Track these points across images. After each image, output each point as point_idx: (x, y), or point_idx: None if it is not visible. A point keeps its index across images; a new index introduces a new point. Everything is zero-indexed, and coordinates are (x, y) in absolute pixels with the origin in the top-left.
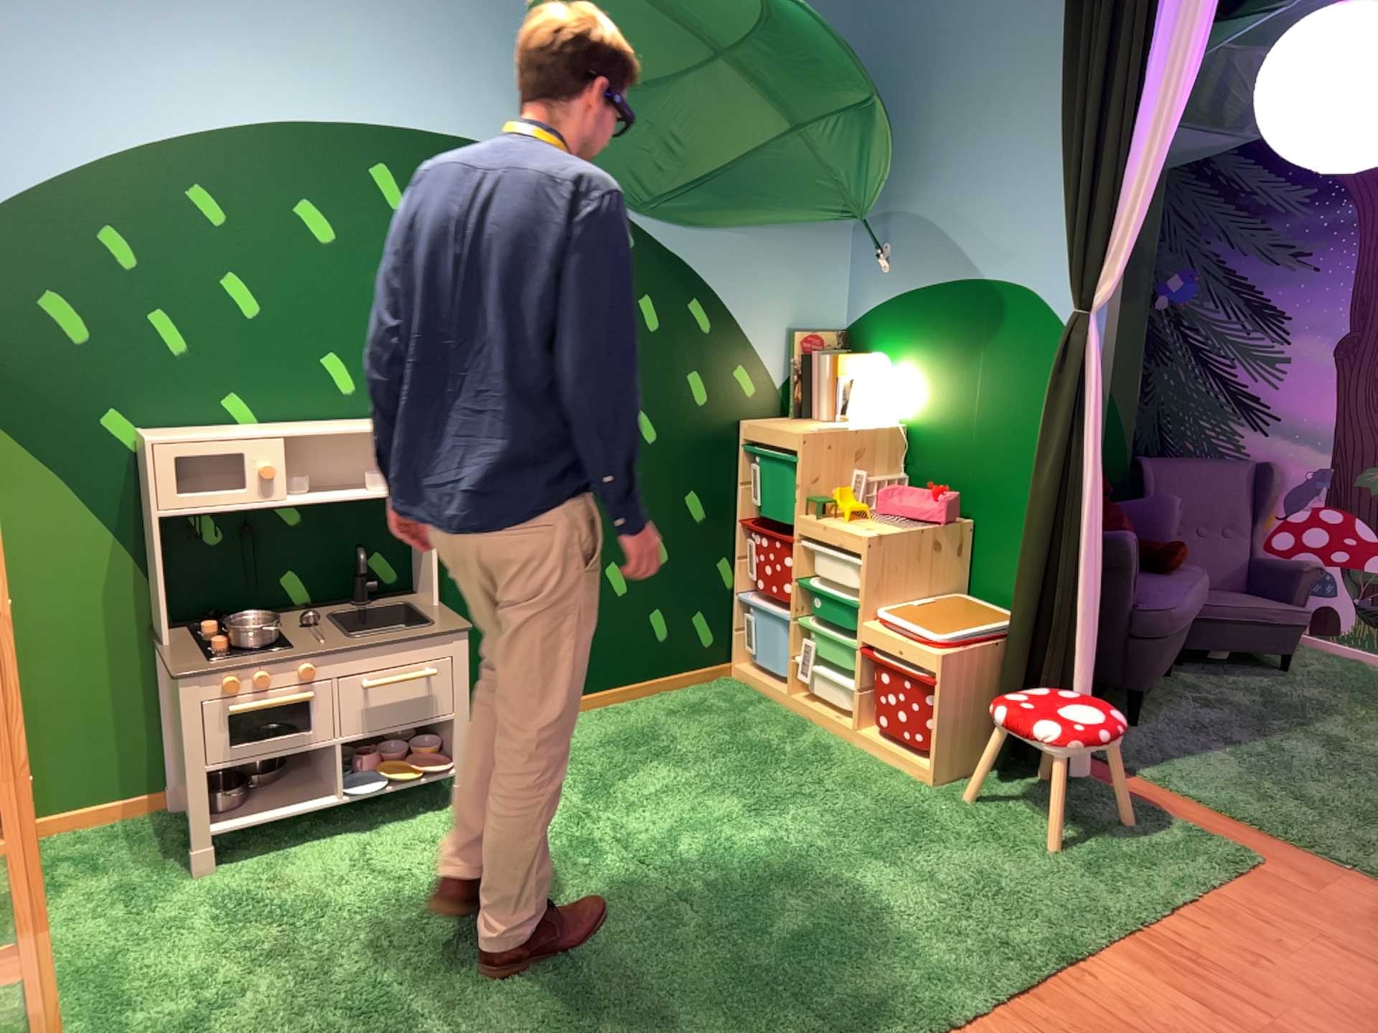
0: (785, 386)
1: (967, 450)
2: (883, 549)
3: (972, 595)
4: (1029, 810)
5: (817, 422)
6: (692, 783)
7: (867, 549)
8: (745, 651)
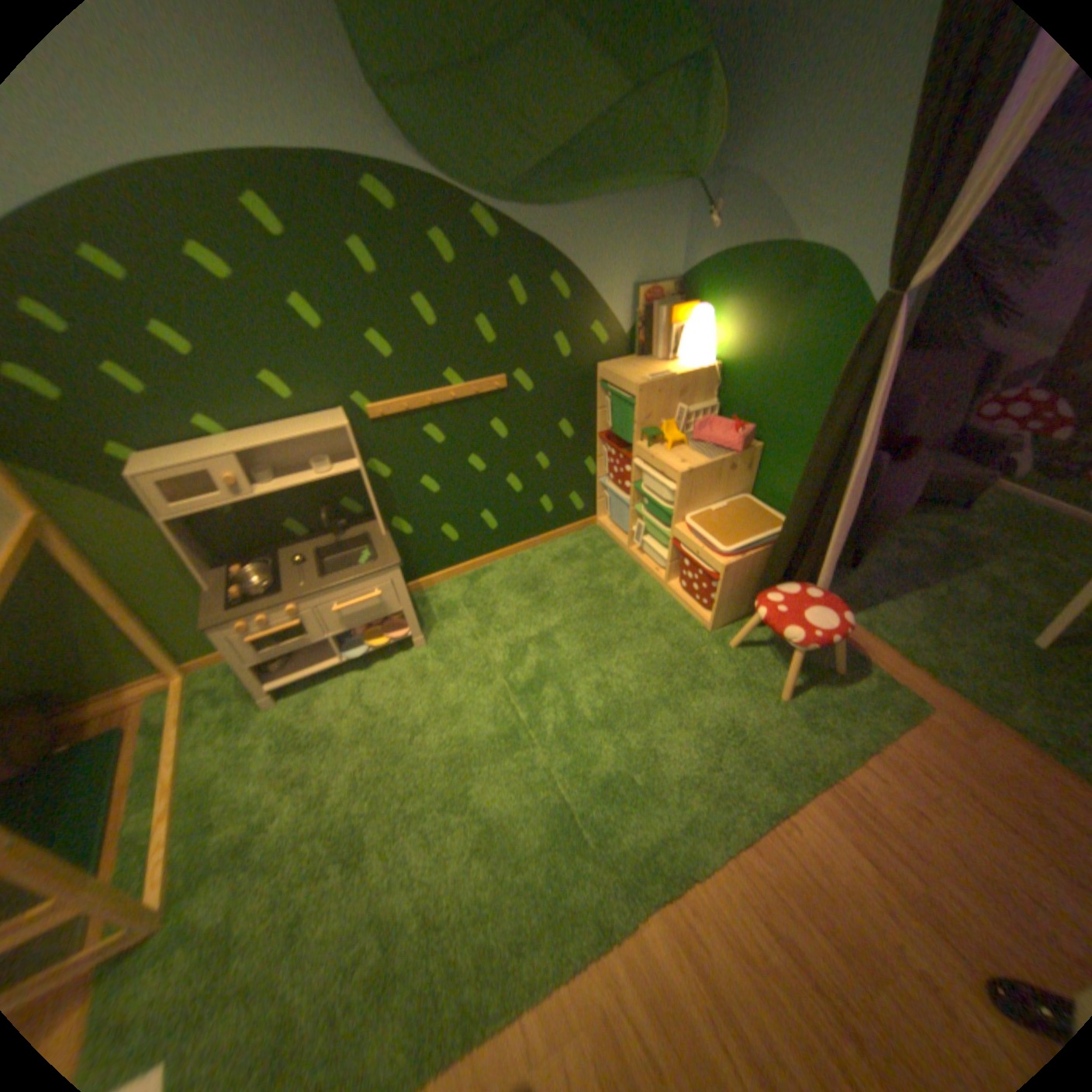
0: (630, 334)
1: (764, 392)
2: (691, 479)
3: (754, 493)
4: (771, 656)
5: (653, 364)
6: (558, 627)
7: (678, 481)
8: (602, 514)
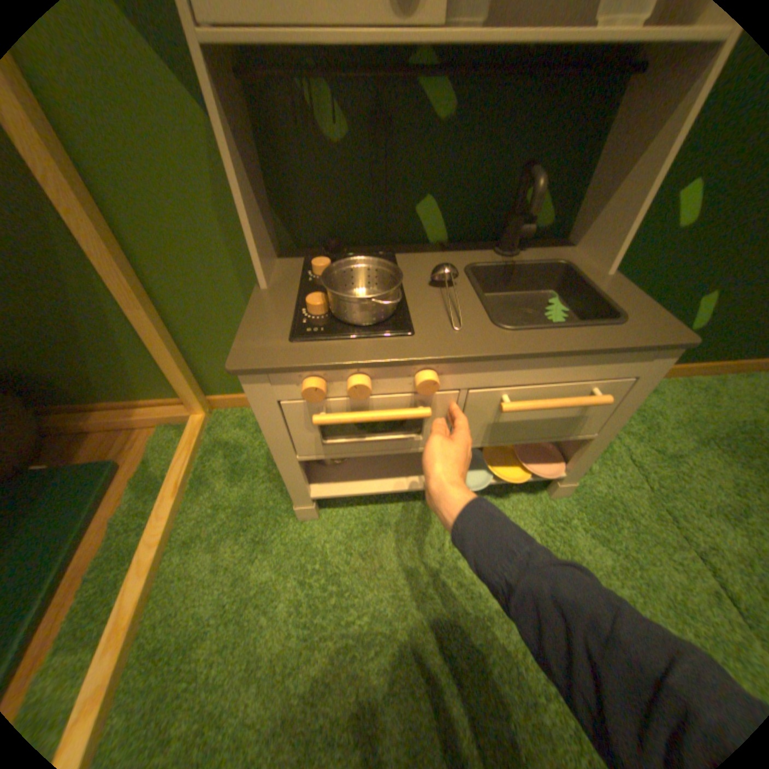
0: None
1: None
2: None
3: None
4: None
5: None
6: None
7: None
8: None
